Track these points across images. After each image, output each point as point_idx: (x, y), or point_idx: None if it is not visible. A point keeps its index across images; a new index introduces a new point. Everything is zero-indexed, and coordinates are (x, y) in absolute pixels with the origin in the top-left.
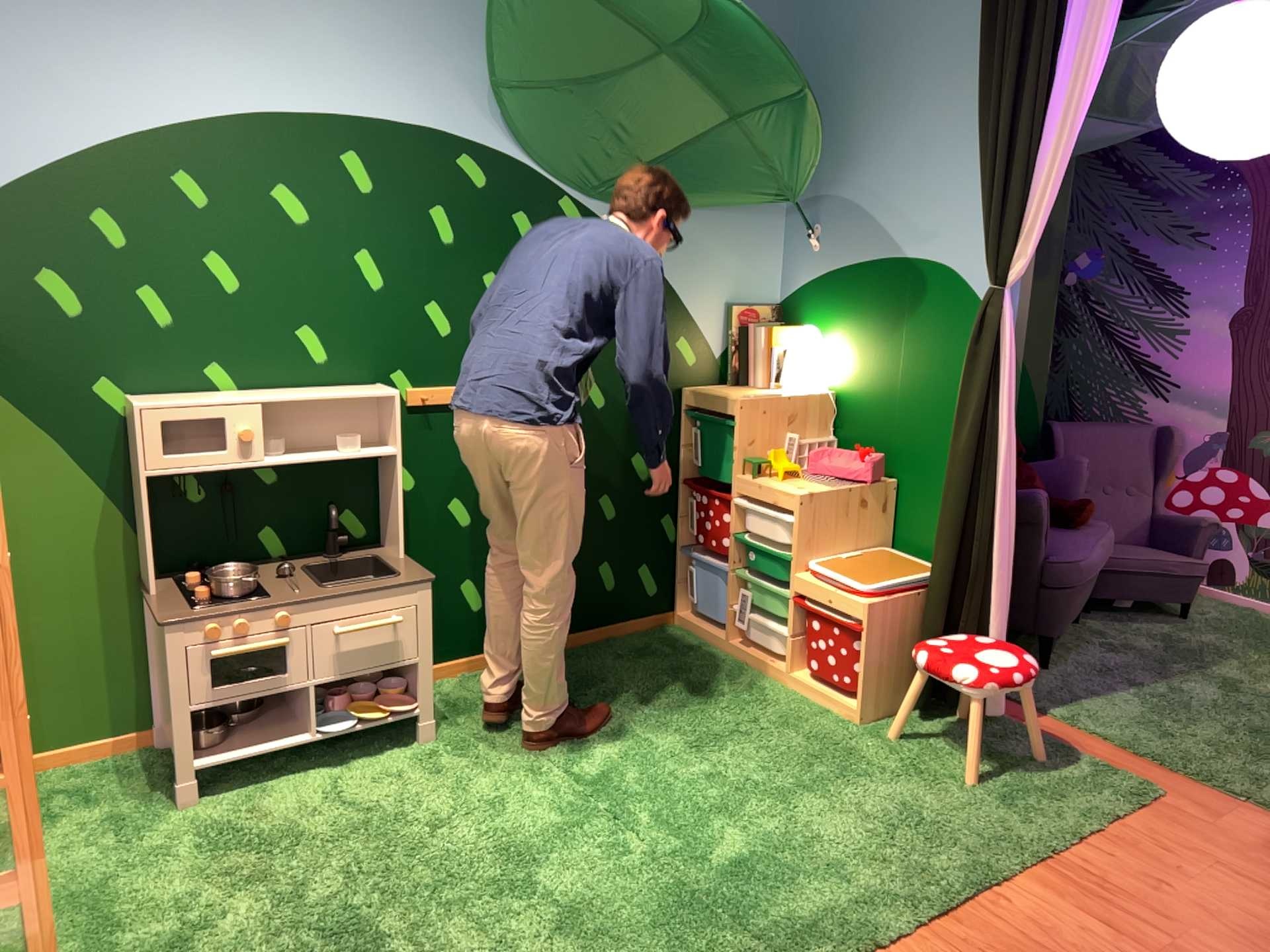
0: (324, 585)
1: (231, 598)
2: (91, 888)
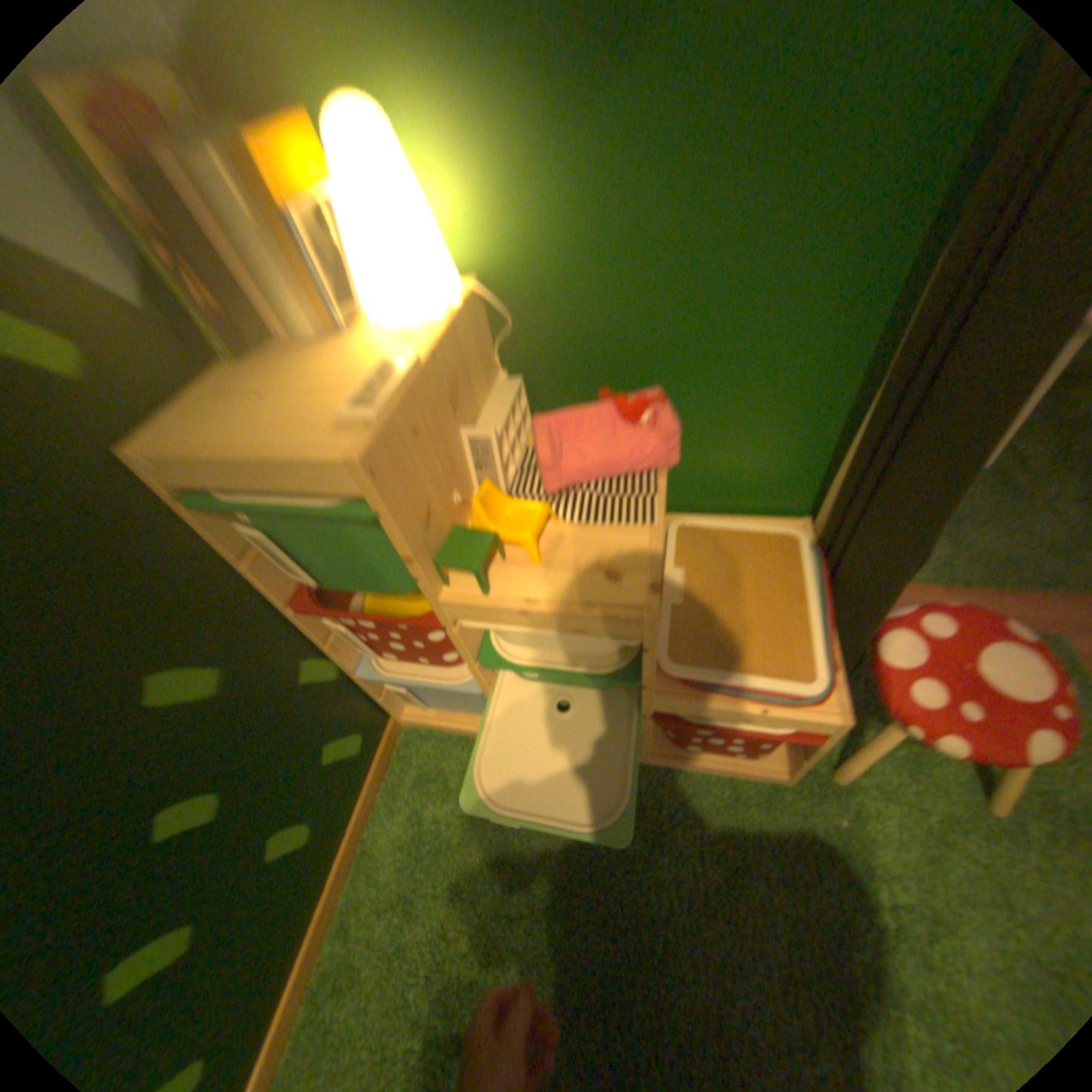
0: None
1: None
2: None
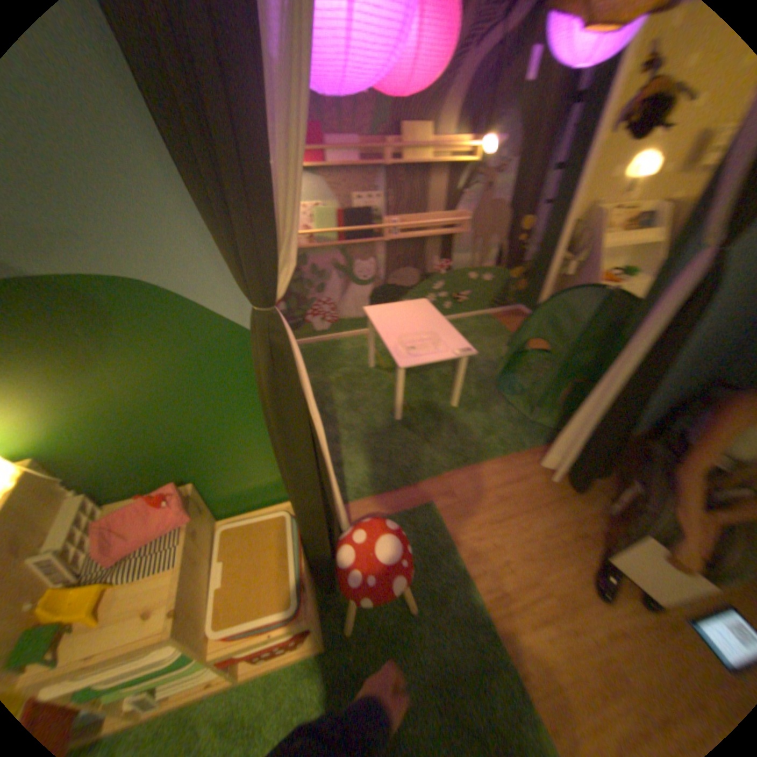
0: None
1: None
2: None
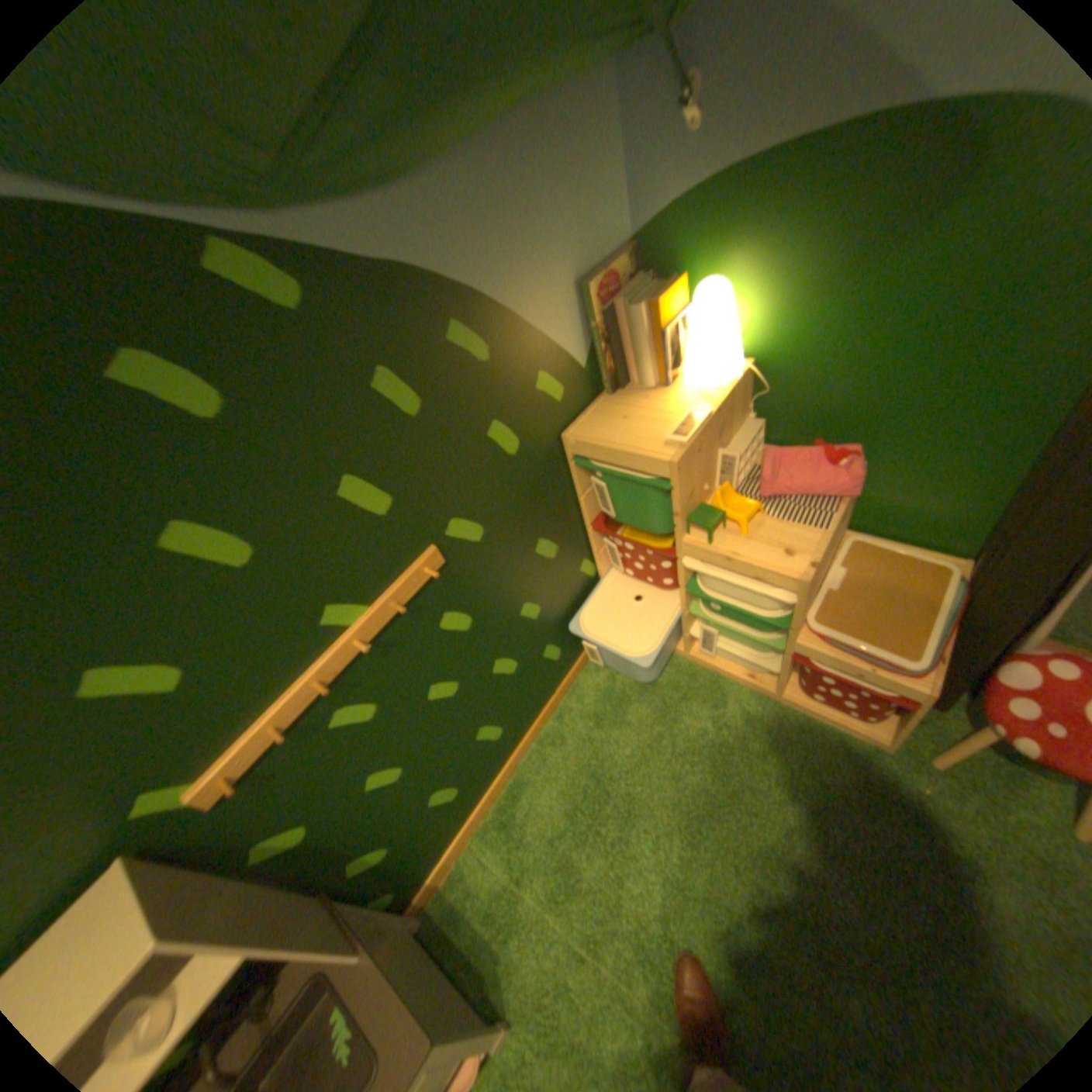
0: None
1: None
2: None
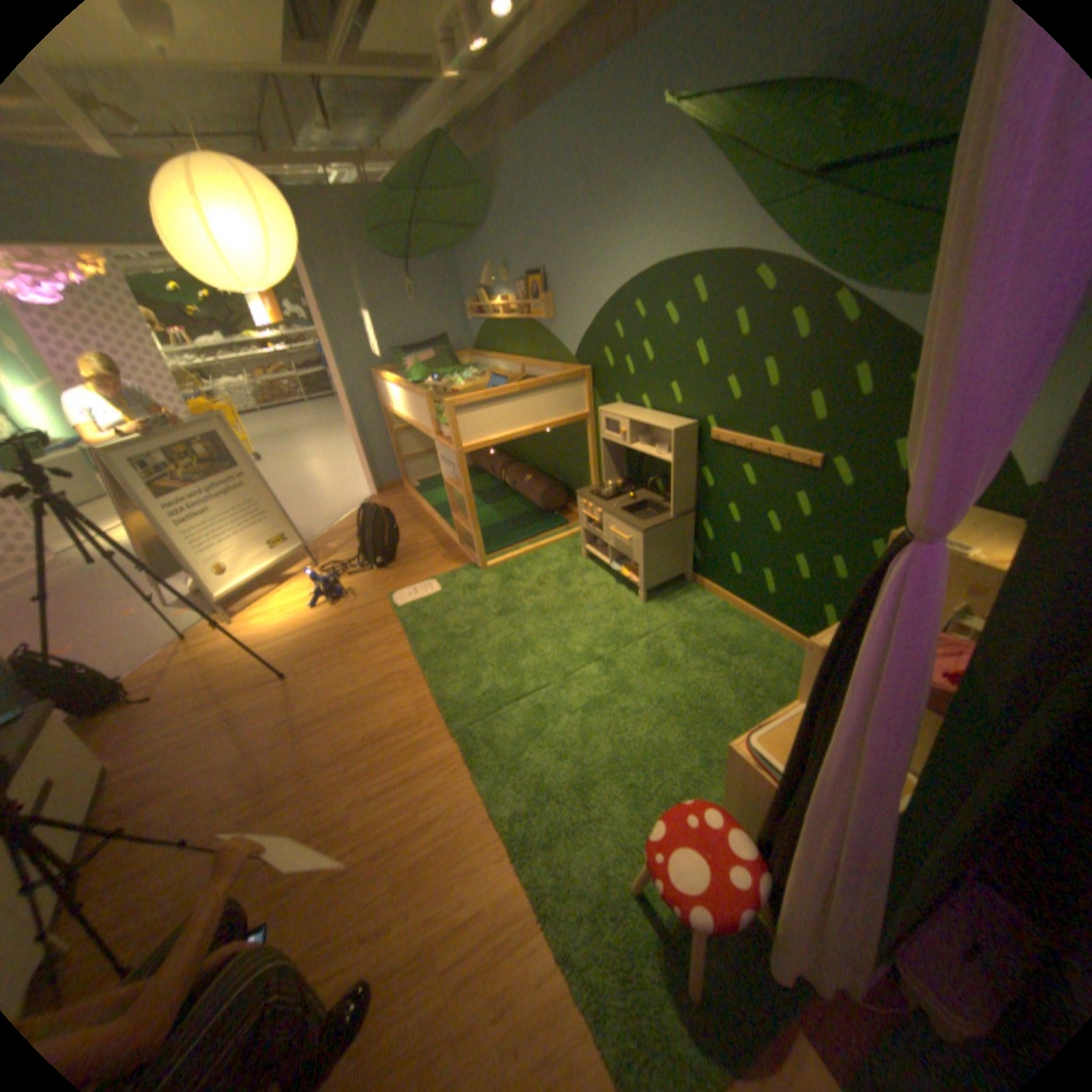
0: (621, 510)
1: (596, 497)
2: (539, 558)
